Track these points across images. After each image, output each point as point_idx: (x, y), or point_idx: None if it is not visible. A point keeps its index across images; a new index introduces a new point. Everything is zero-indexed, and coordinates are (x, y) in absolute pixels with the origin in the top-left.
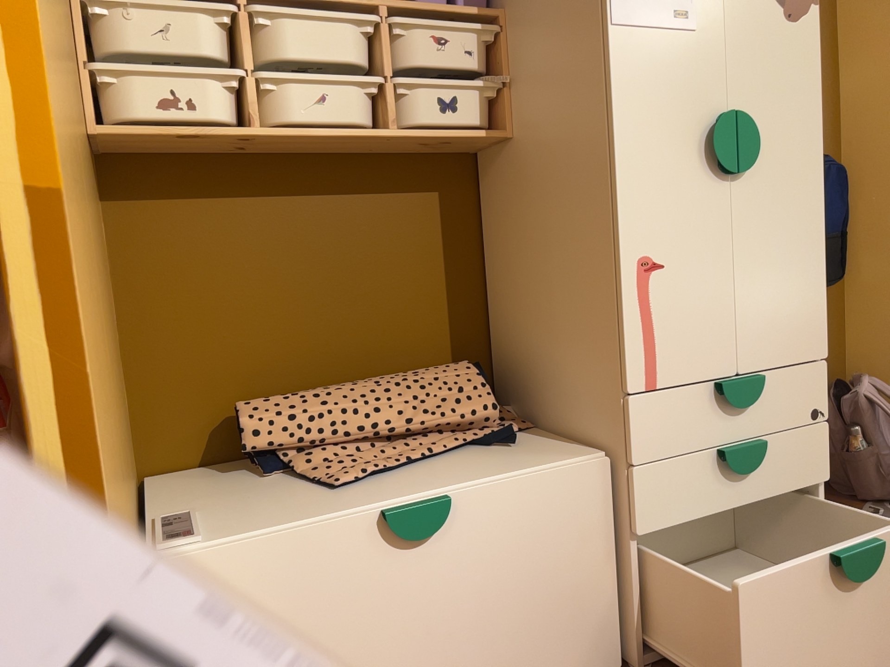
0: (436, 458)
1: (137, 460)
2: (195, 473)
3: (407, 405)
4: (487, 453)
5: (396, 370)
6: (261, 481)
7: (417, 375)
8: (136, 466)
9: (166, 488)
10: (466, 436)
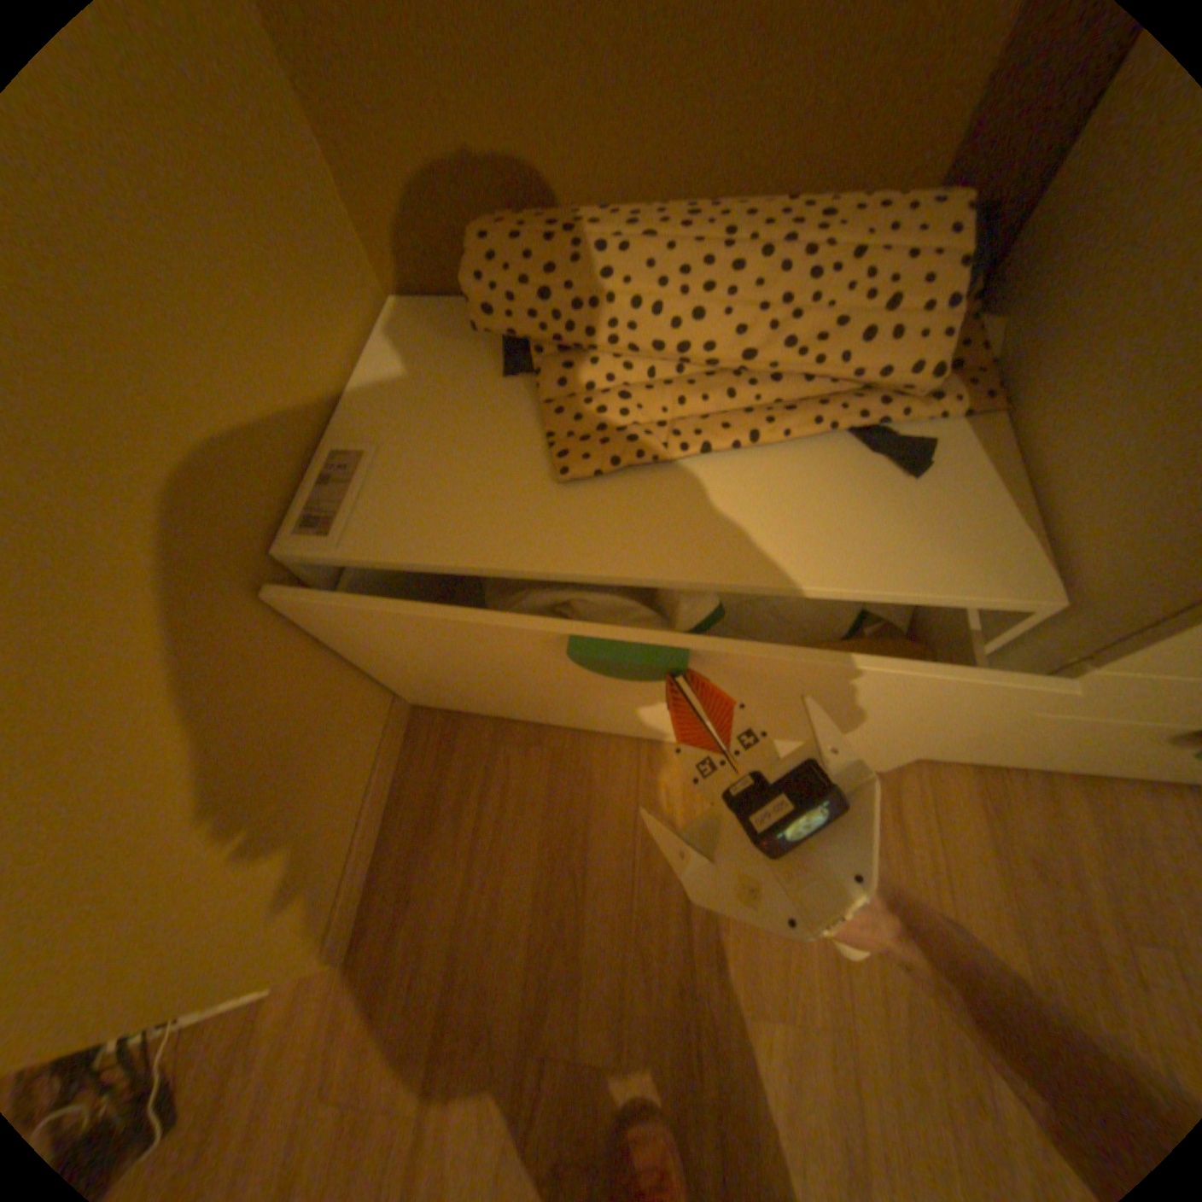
0: (756, 450)
1: (364, 270)
2: (439, 312)
3: (760, 309)
4: (848, 475)
5: (805, 171)
6: (492, 387)
7: (823, 222)
8: (353, 289)
9: (386, 343)
10: (839, 410)
